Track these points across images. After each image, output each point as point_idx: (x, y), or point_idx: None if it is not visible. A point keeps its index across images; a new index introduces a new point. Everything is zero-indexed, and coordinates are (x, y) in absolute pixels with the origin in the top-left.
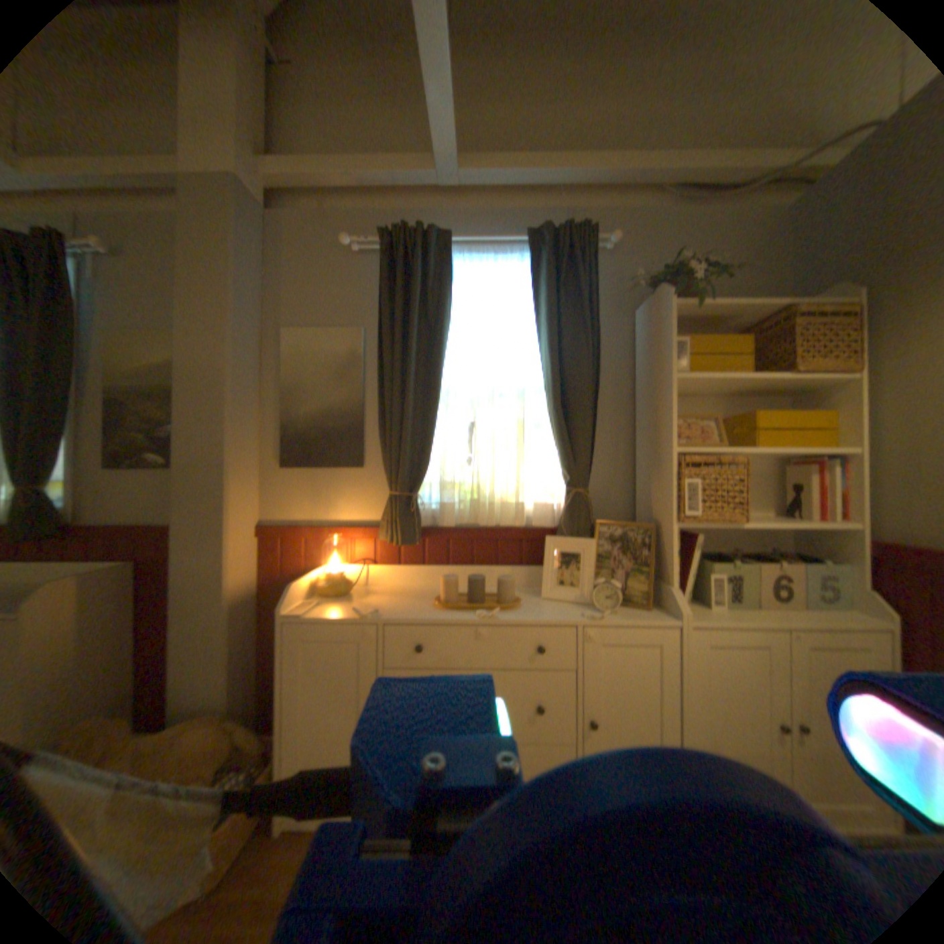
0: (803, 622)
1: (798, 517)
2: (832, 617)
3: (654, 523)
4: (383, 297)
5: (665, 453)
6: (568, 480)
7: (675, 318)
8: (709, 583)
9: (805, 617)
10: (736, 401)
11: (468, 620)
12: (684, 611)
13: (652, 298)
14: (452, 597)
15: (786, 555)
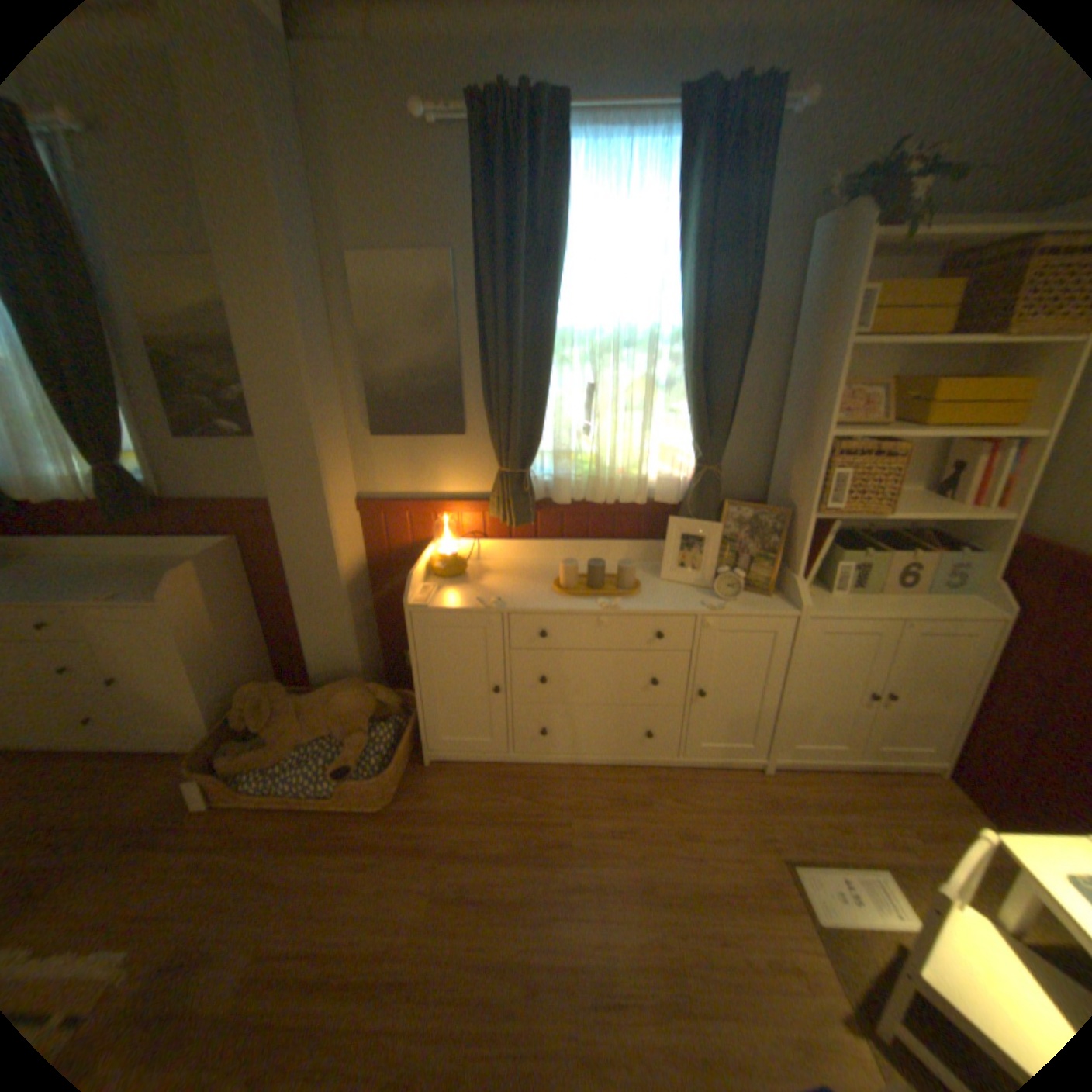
0: (920, 611)
1: (949, 497)
2: (951, 604)
3: (788, 505)
4: (475, 206)
5: (817, 433)
6: (698, 448)
7: (869, 259)
8: (834, 567)
9: (923, 604)
10: (918, 352)
11: (588, 609)
12: (803, 602)
13: (844, 212)
14: (570, 582)
15: (923, 531)
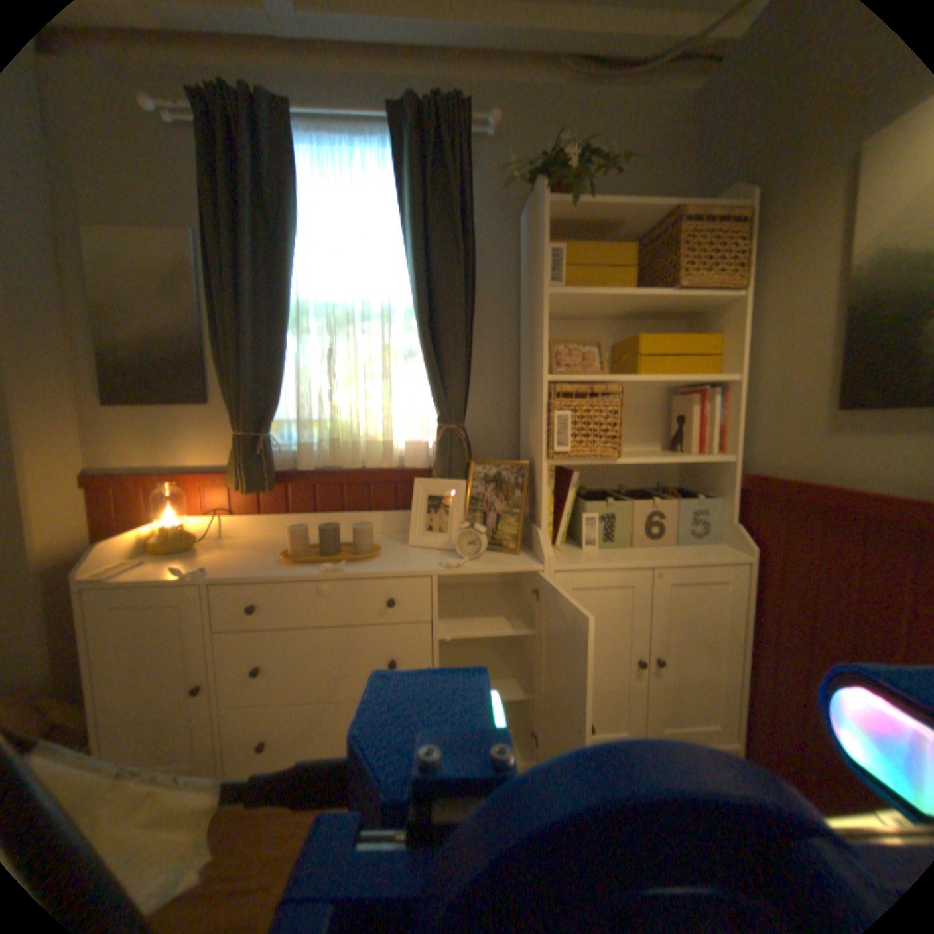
0: (667, 559)
1: (680, 450)
2: (699, 552)
3: (531, 460)
4: (206, 187)
5: (538, 382)
6: (447, 415)
7: (548, 219)
8: (583, 522)
9: (672, 553)
10: (628, 325)
11: (310, 575)
12: (546, 554)
13: (532, 197)
14: (301, 549)
15: (669, 489)
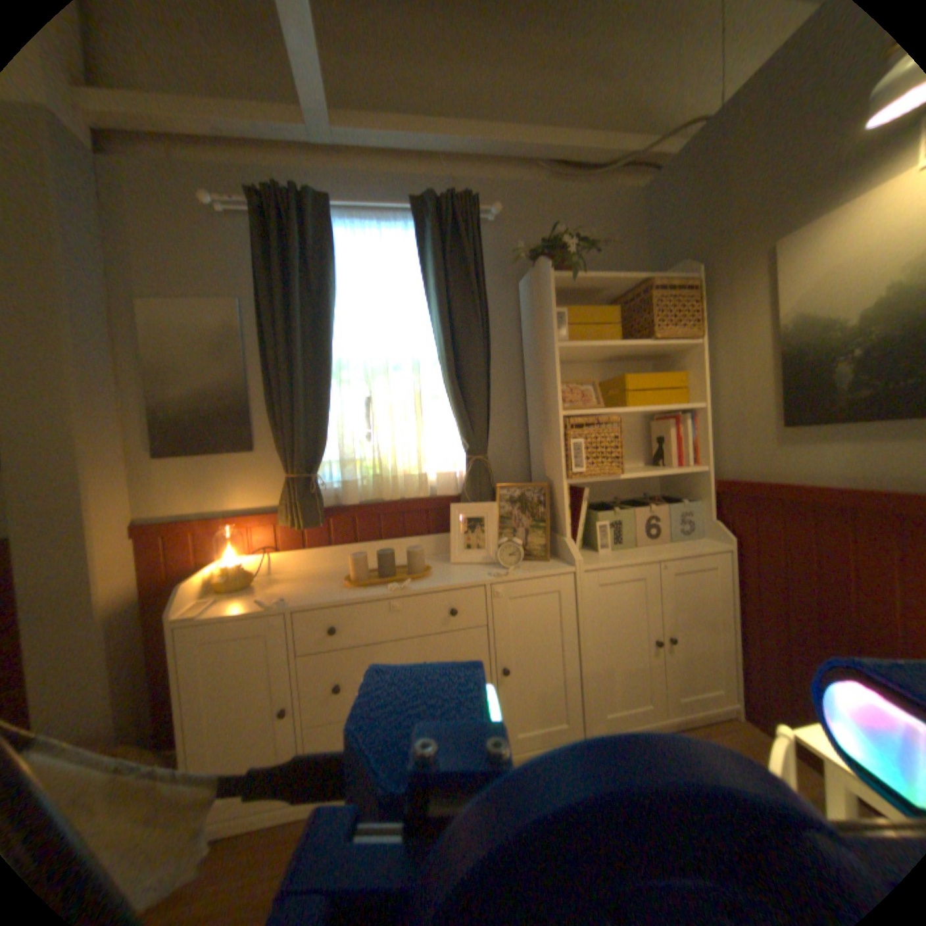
0: (668, 553)
1: (662, 465)
2: (689, 546)
3: (547, 481)
4: (258, 265)
5: (552, 416)
6: (468, 447)
7: (554, 290)
8: (595, 529)
9: (670, 549)
10: (609, 366)
11: (380, 594)
12: (576, 557)
13: (533, 271)
14: (362, 574)
15: (653, 498)
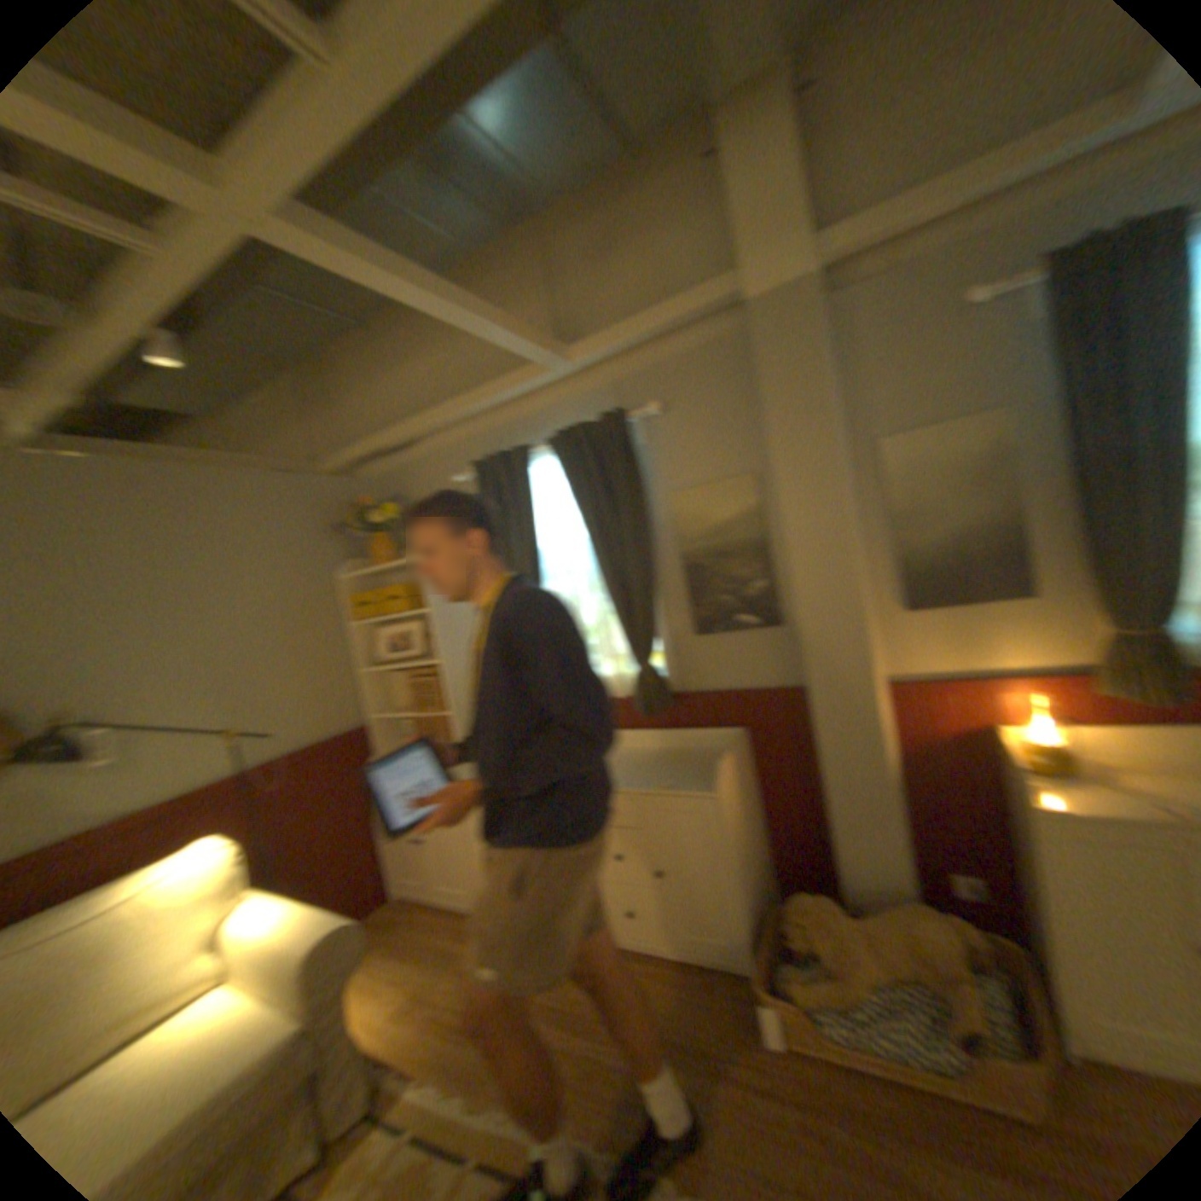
0: None
1: None
2: None
3: None
4: (1057, 353)
5: None
6: None
7: None
8: None
9: None
10: None
11: None
12: None
13: None
14: None
15: None
